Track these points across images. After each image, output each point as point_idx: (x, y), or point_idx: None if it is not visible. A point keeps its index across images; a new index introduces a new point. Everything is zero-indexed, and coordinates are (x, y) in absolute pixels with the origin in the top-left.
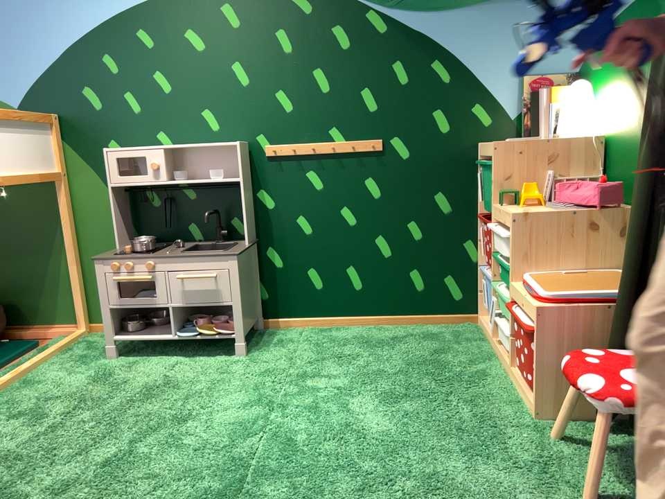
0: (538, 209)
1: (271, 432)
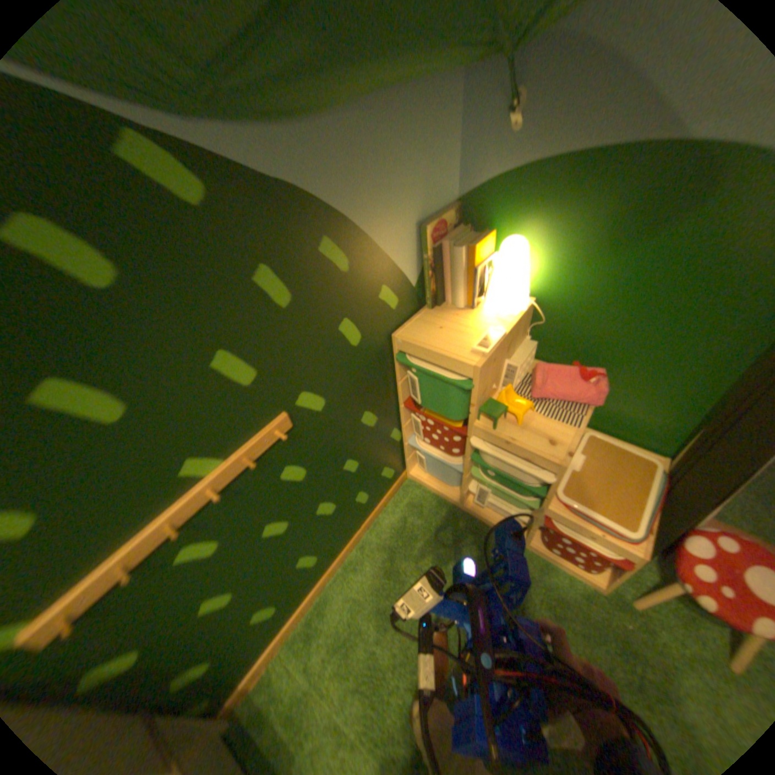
0: (558, 428)
1: None
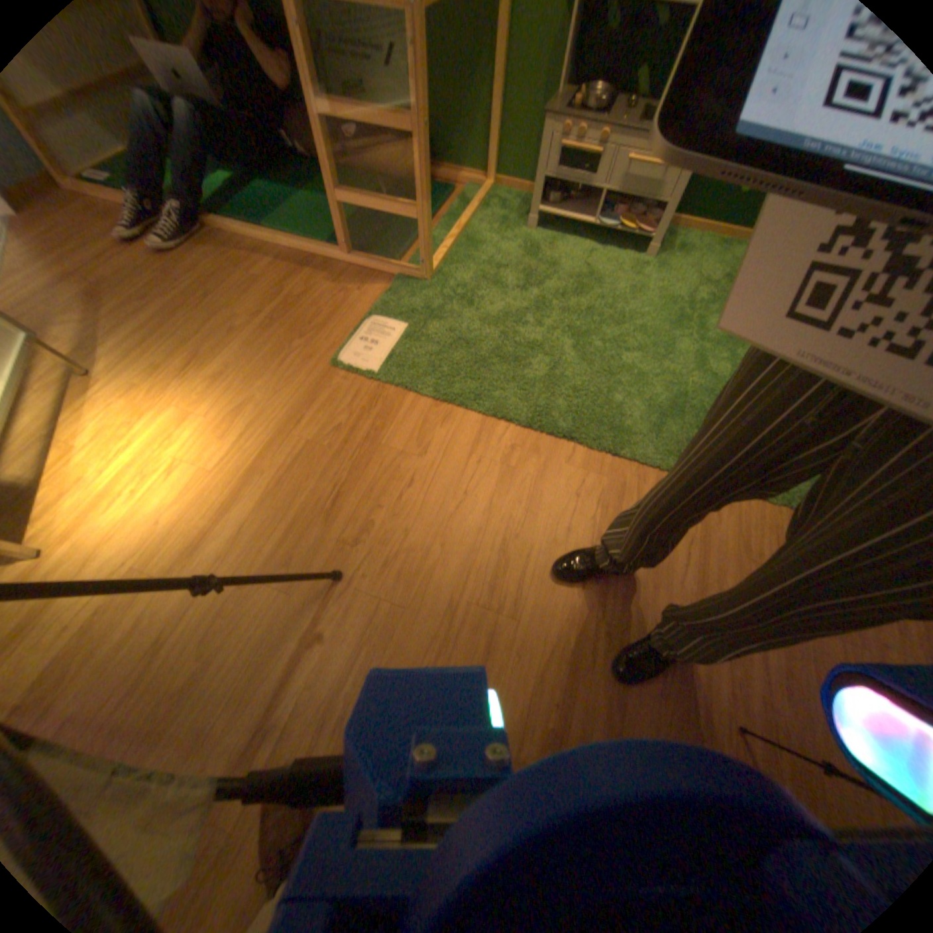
0: None
1: (698, 351)
